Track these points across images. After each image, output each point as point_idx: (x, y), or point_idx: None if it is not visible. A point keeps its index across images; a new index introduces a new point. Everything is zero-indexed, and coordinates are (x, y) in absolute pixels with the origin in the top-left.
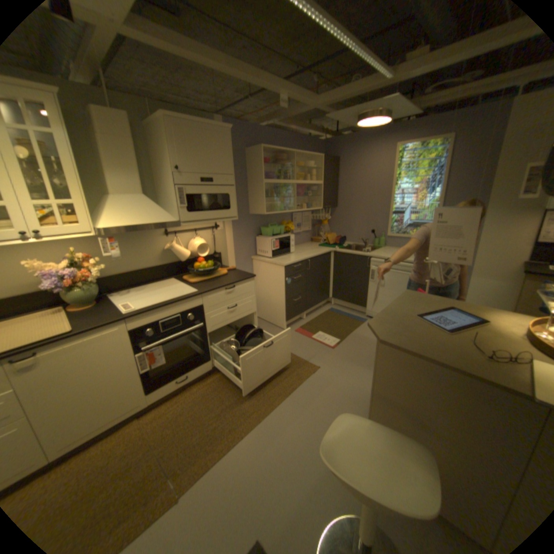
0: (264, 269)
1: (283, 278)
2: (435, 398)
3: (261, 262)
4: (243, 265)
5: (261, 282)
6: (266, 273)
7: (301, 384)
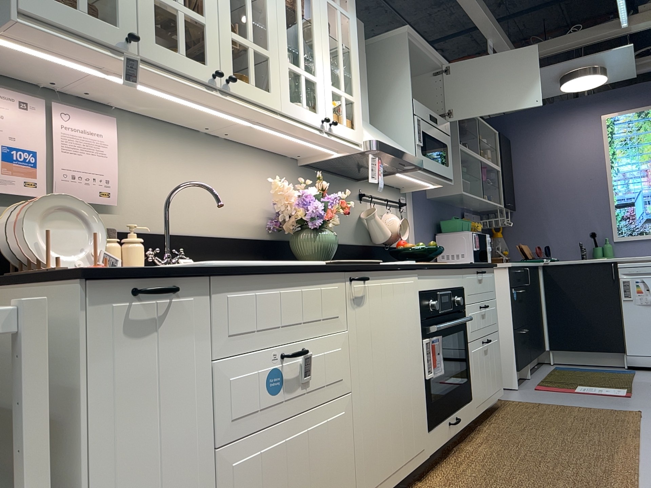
0: None
1: (508, 290)
2: None
3: None
4: None
5: None
6: None
7: (641, 426)
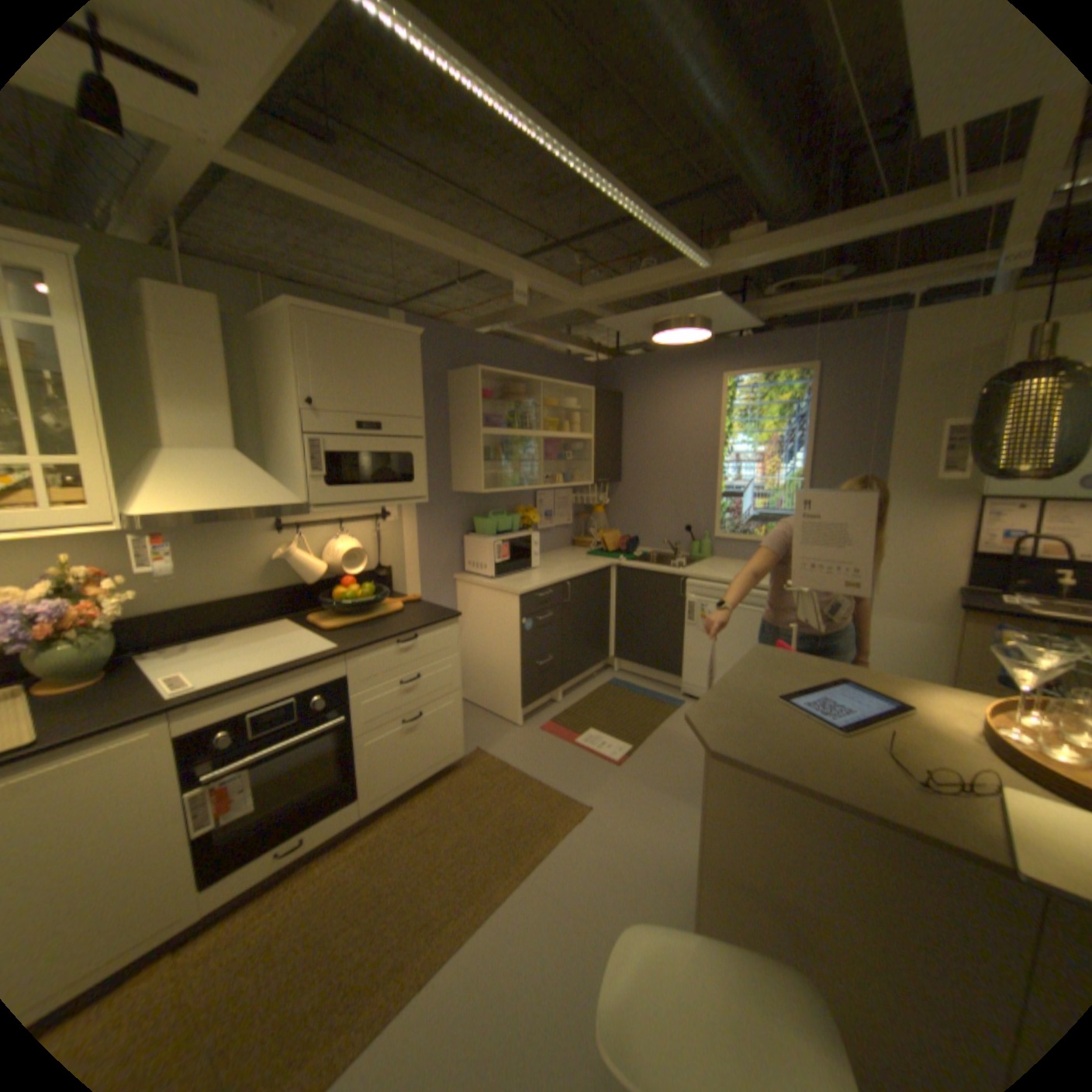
0: (478, 601)
1: (518, 620)
2: (826, 875)
3: (474, 586)
4: (436, 592)
5: (472, 628)
6: (482, 610)
7: (553, 850)
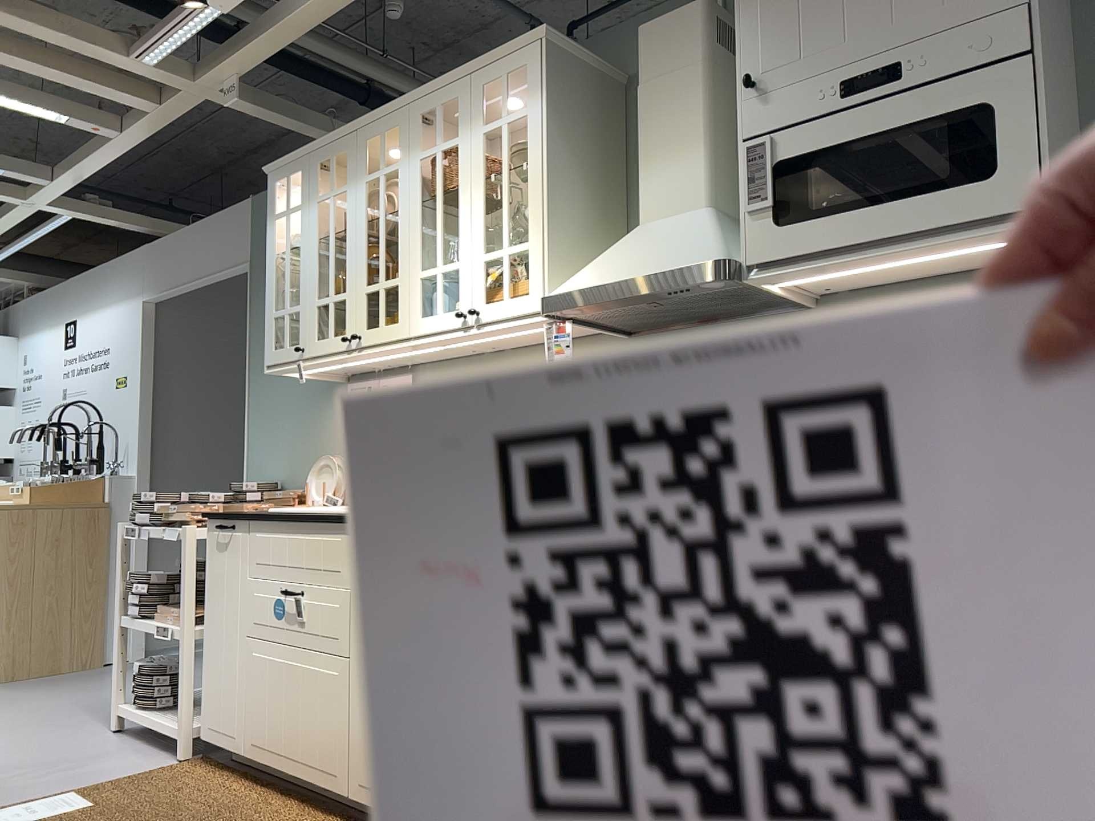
0: None
1: None
2: None
3: None
4: None
5: None
6: None
7: None
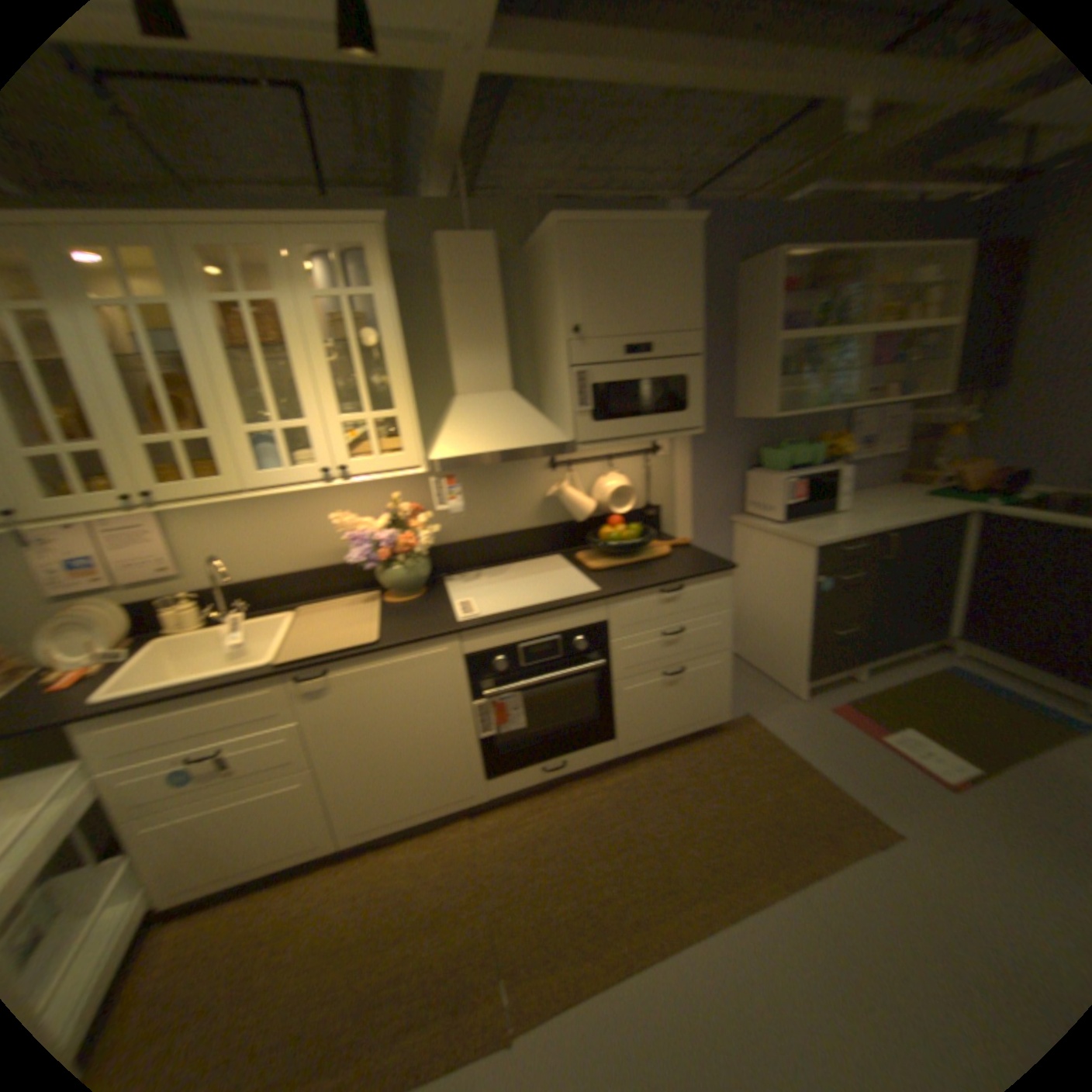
0: (762, 549)
1: (814, 577)
2: None
3: (757, 531)
4: (711, 535)
5: (752, 578)
6: (766, 559)
7: (843, 873)
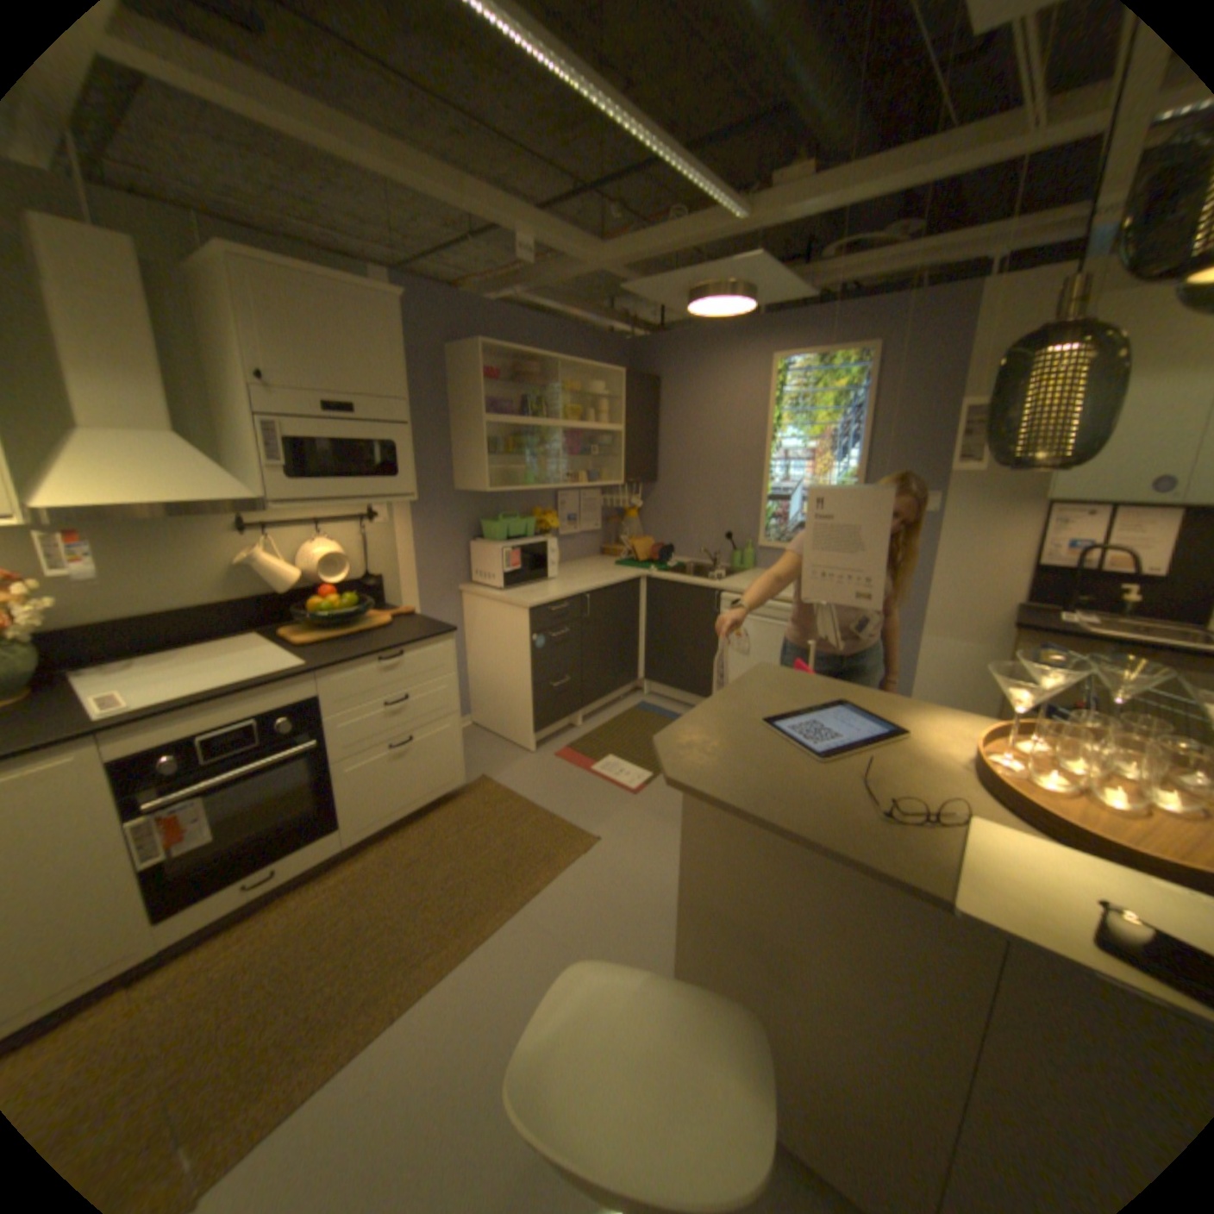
0: (485, 615)
1: (528, 636)
2: (800, 908)
3: (480, 598)
4: (437, 605)
5: (480, 645)
6: (490, 625)
7: (553, 881)
